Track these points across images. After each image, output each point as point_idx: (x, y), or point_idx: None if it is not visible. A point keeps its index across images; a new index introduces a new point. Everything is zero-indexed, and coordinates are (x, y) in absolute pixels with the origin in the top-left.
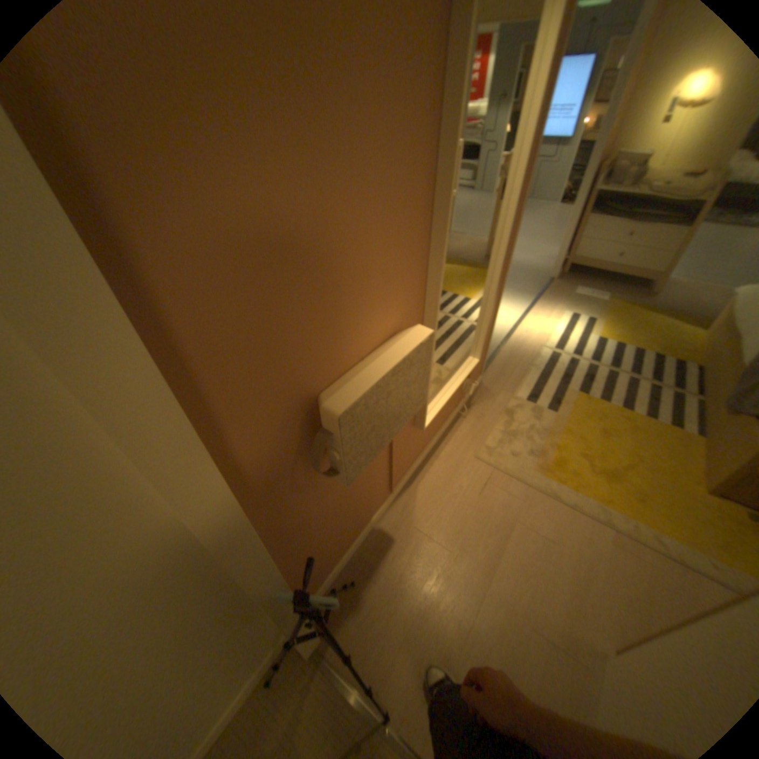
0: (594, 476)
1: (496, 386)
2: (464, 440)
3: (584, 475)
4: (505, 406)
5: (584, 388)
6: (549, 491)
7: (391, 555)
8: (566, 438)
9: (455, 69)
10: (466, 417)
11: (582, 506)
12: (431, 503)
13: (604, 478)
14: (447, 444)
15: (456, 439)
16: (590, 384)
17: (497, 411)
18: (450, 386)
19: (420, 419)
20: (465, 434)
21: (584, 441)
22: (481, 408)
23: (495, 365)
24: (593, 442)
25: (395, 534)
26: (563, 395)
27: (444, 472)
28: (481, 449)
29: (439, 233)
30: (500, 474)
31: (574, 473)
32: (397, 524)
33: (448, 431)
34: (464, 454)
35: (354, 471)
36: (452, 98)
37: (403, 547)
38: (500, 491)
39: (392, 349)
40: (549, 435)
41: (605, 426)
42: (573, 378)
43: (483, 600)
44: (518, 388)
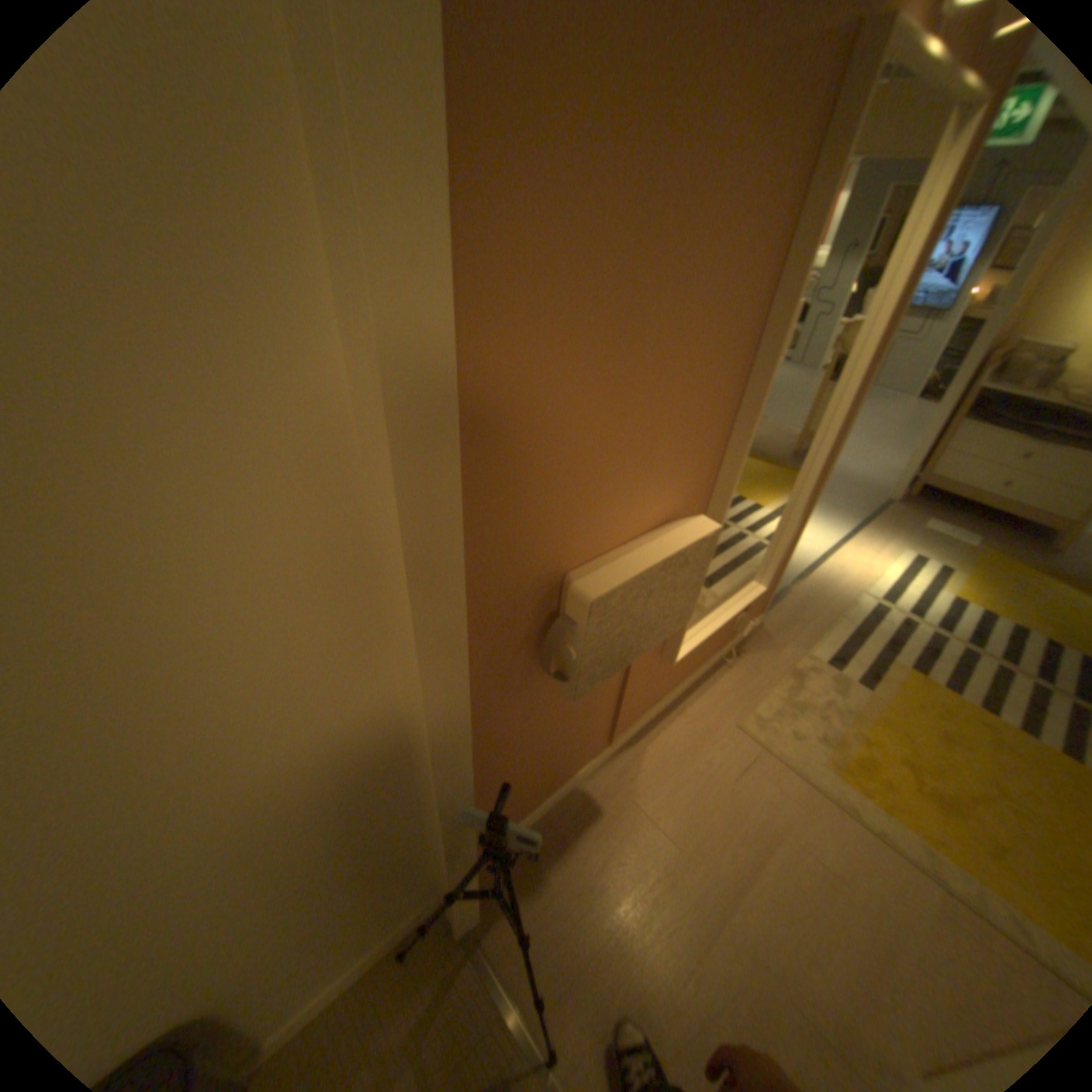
0: (922, 800)
1: (785, 634)
2: (726, 700)
3: (906, 794)
4: (794, 665)
5: (922, 667)
6: (846, 804)
7: (595, 833)
8: (884, 733)
9: (813, 221)
10: (733, 667)
11: (896, 840)
12: (664, 775)
13: (938, 807)
14: (700, 699)
15: (714, 695)
16: (933, 663)
17: (781, 669)
18: (721, 616)
19: (673, 648)
20: (728, 691)
21: (913, 743)
22: (758, 661)
23: (788, 605)
24: (927, 749)
25: (606, 805)
26: (888, 669)
27: (690, 737)
28: (750, 718)
29: (752, 406)
30: (772, 760)
31: (890, 787)
32: (611, 792)
33: (704, 681)
34: (722, 718)
35: (587, 684)
36: (802, 252)
37: (615, 826)
38: (769, 784)
39: (666, 537)
40: (856, 722)
41: (950, 730)
42: (907, 649)
43: (724, 928)
44: (818, 645)
